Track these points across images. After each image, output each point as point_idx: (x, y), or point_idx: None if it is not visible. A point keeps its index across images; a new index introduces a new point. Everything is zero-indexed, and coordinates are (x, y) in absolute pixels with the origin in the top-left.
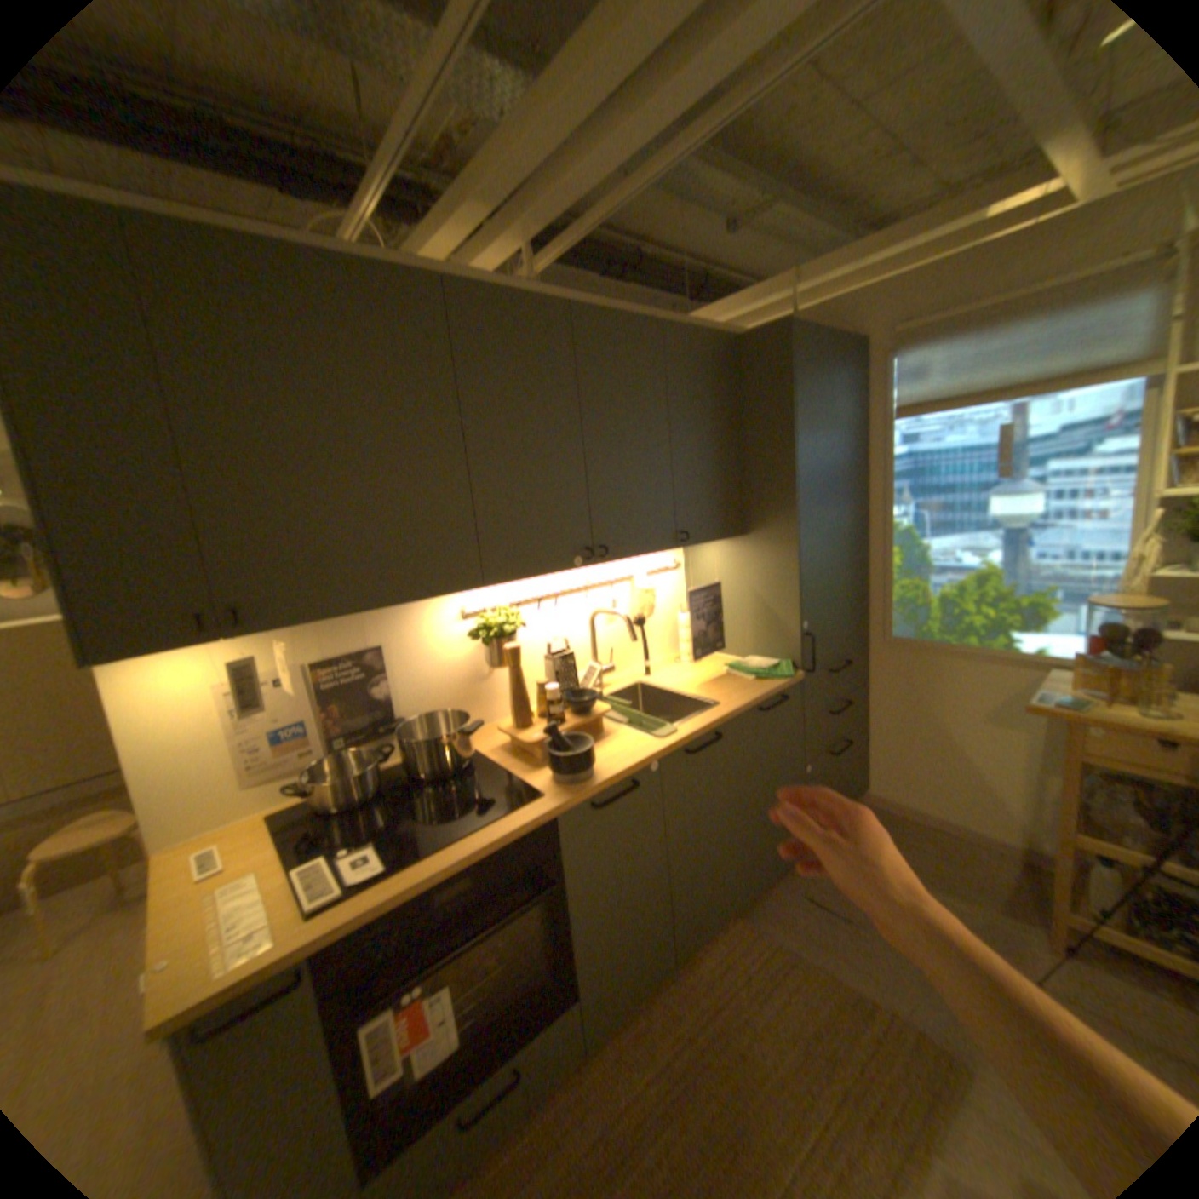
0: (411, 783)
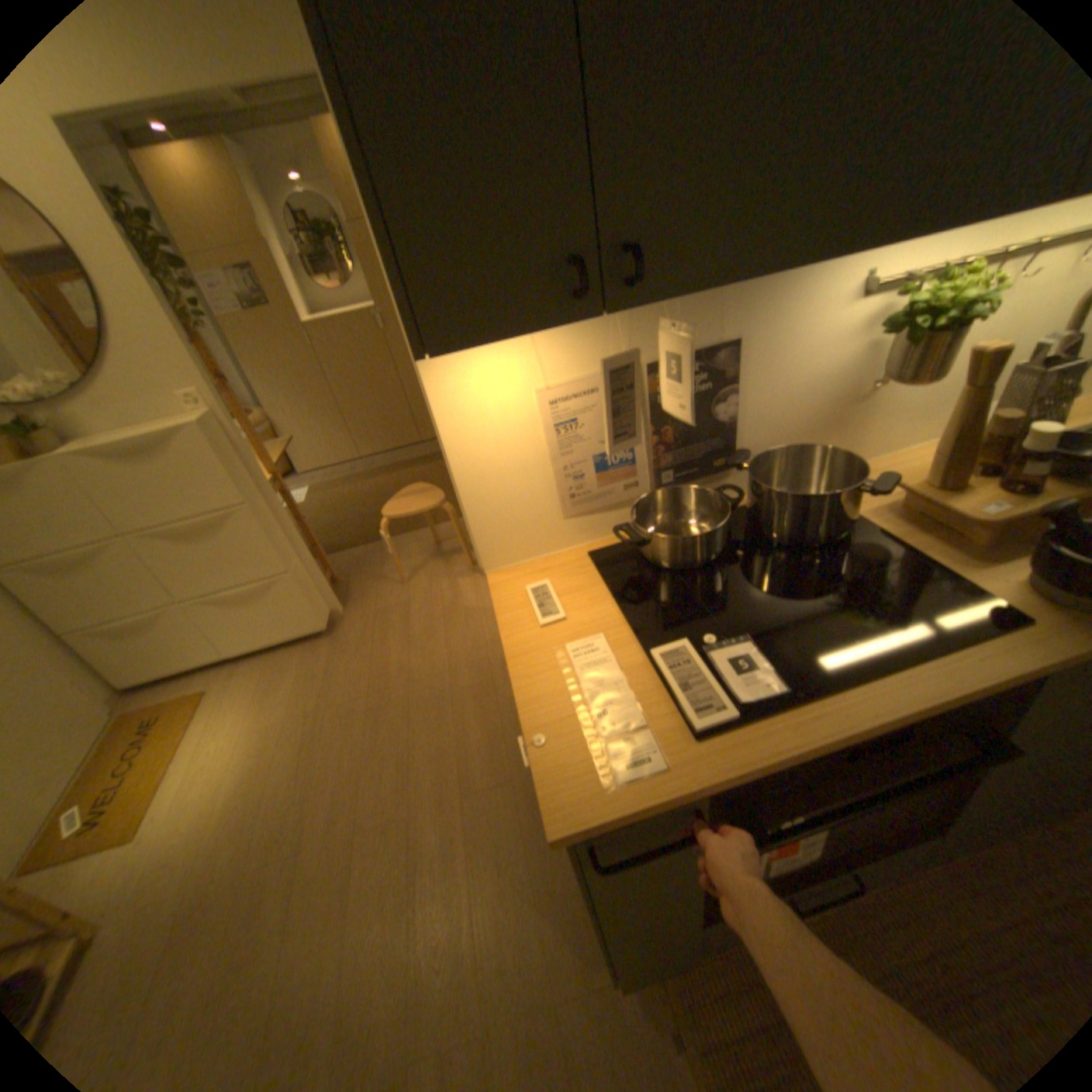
0: (761, 541)
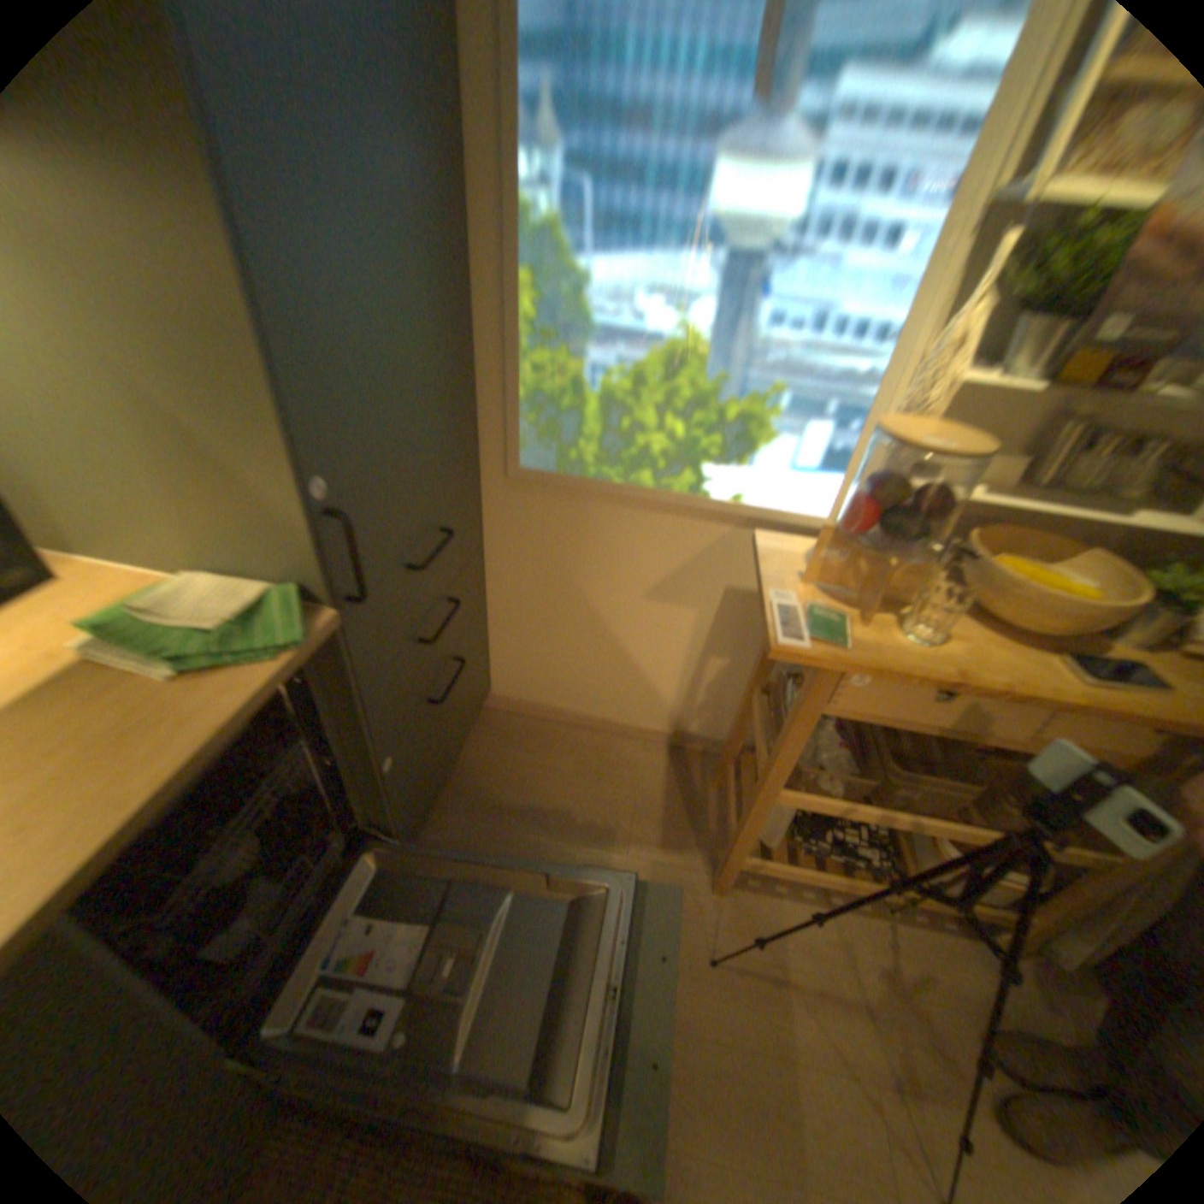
0: None
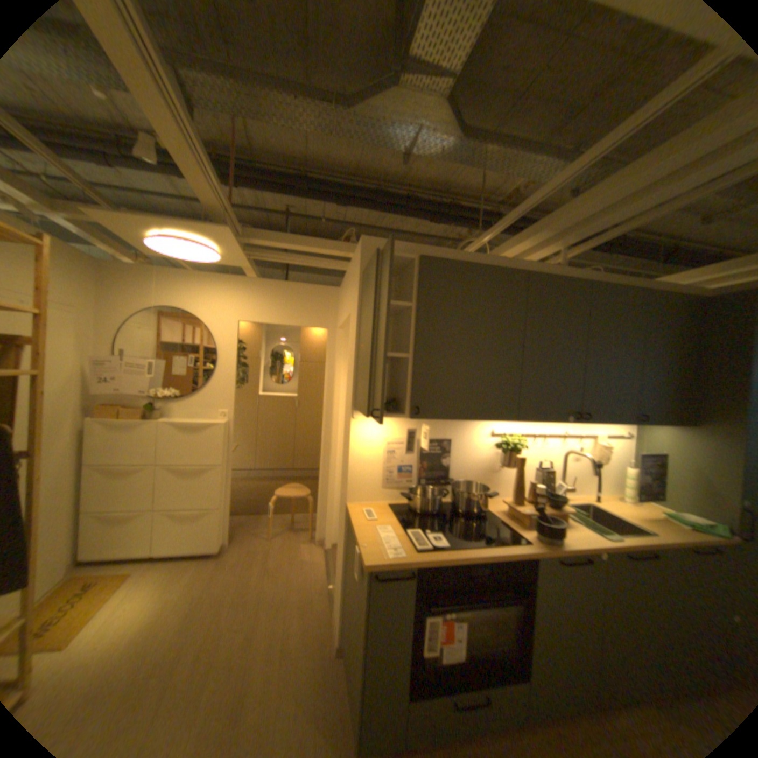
0: (454, 513)
